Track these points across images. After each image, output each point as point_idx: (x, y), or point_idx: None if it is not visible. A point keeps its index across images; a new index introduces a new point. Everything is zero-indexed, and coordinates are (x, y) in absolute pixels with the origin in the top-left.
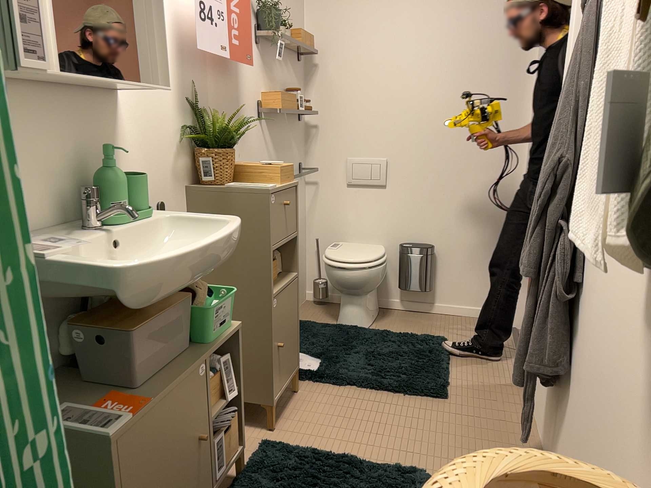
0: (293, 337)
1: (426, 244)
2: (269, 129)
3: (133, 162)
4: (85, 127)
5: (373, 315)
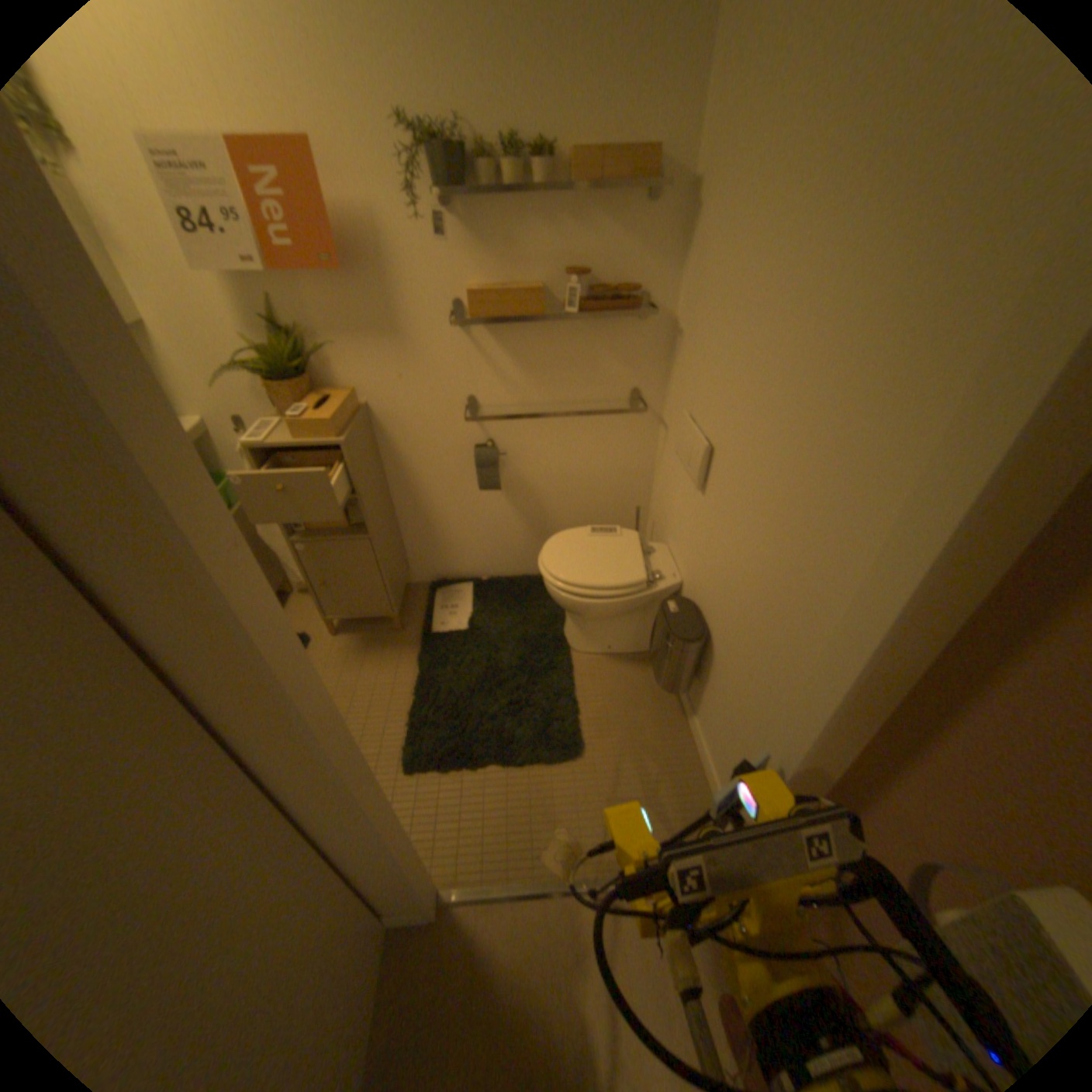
0: (369, 587)
1: (699, 630)
2: (498, 339)
3: (185, 381)
4: None
5: (607, 647)
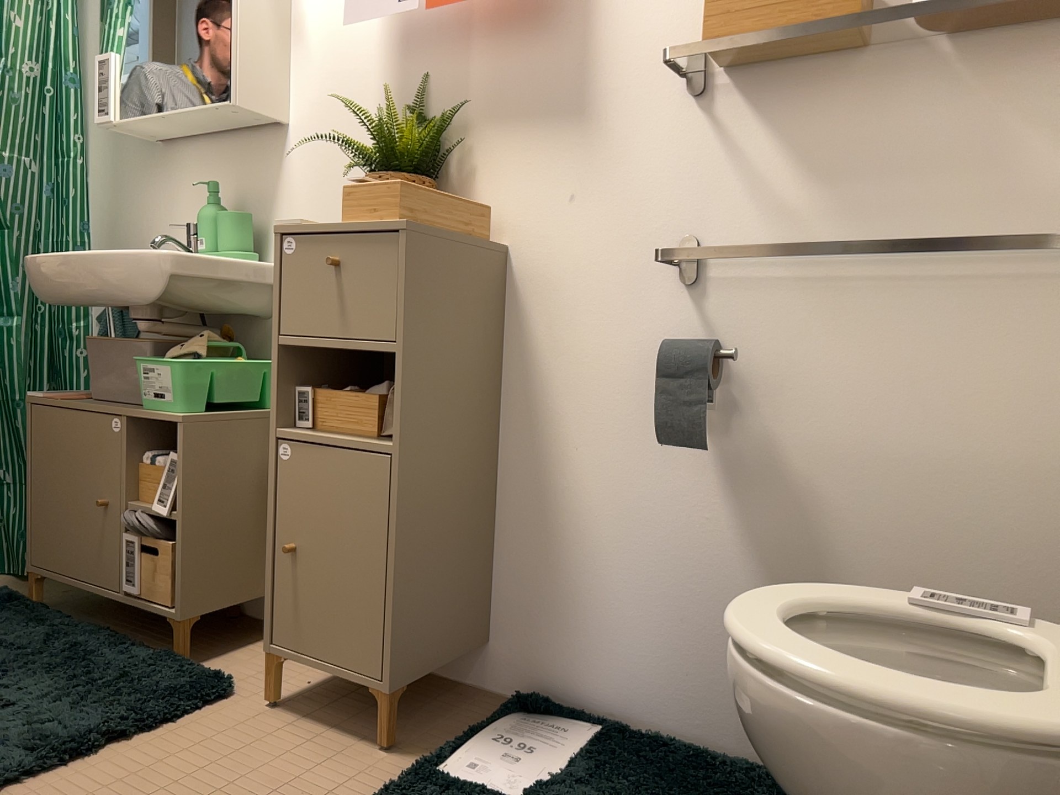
0: (362, 580)
1: None
2: (759, 117)
3: (300, 209)
4: (251, 174)
5: None
